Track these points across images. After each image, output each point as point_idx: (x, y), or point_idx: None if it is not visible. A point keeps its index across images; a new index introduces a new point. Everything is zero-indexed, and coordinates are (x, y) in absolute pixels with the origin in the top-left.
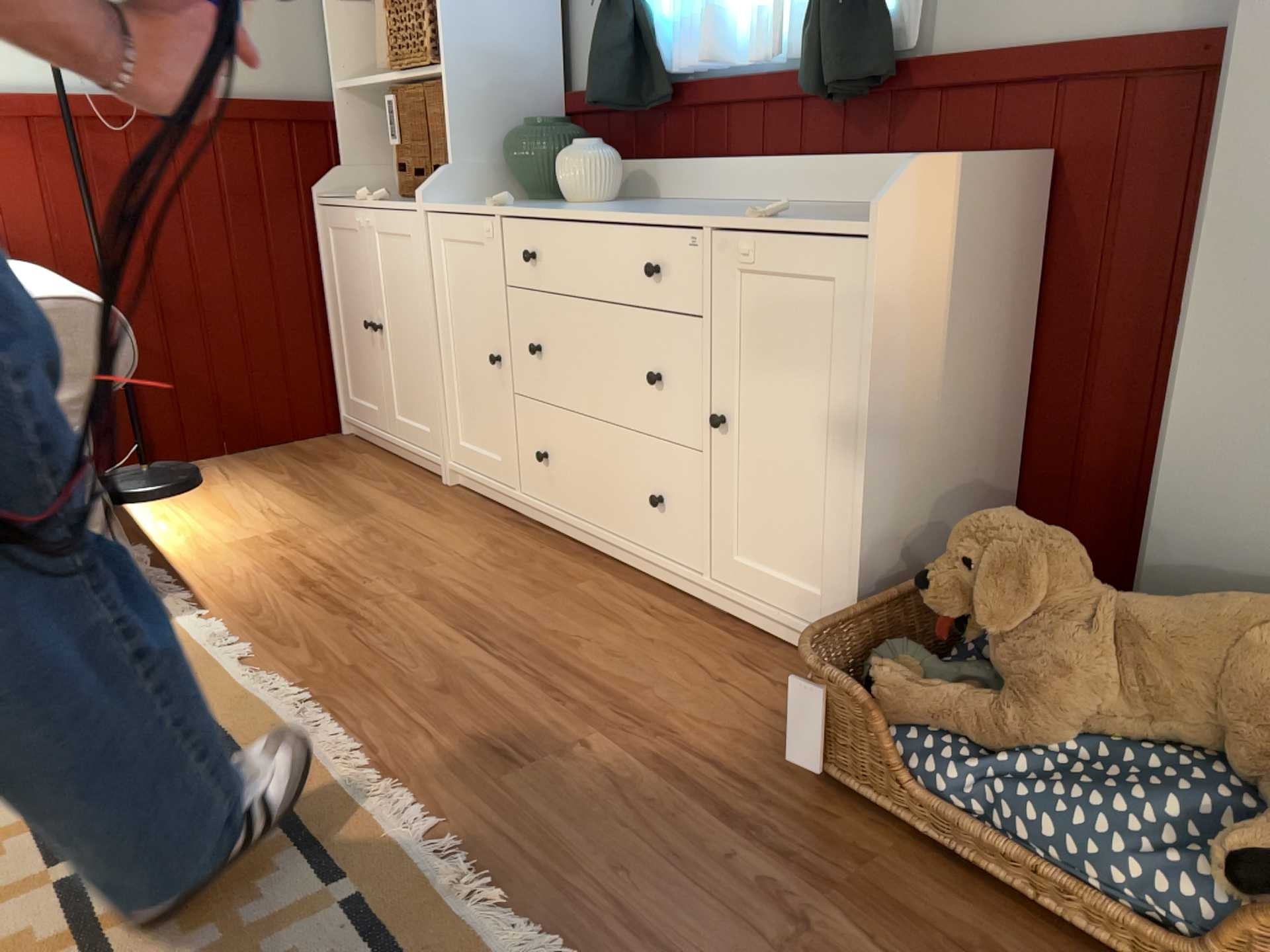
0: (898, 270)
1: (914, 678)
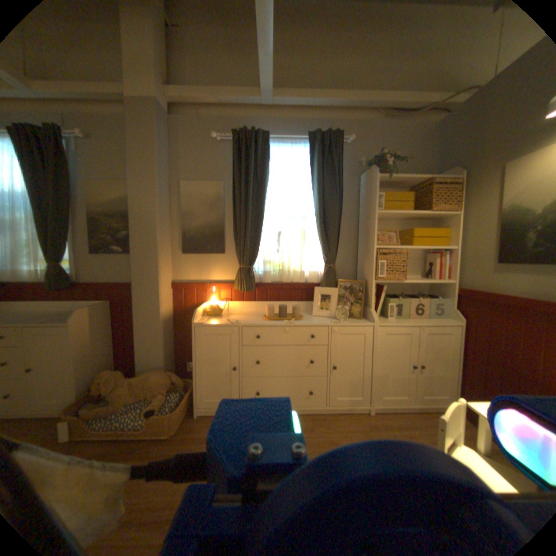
0: (76, 331)
1: (89, 411)
